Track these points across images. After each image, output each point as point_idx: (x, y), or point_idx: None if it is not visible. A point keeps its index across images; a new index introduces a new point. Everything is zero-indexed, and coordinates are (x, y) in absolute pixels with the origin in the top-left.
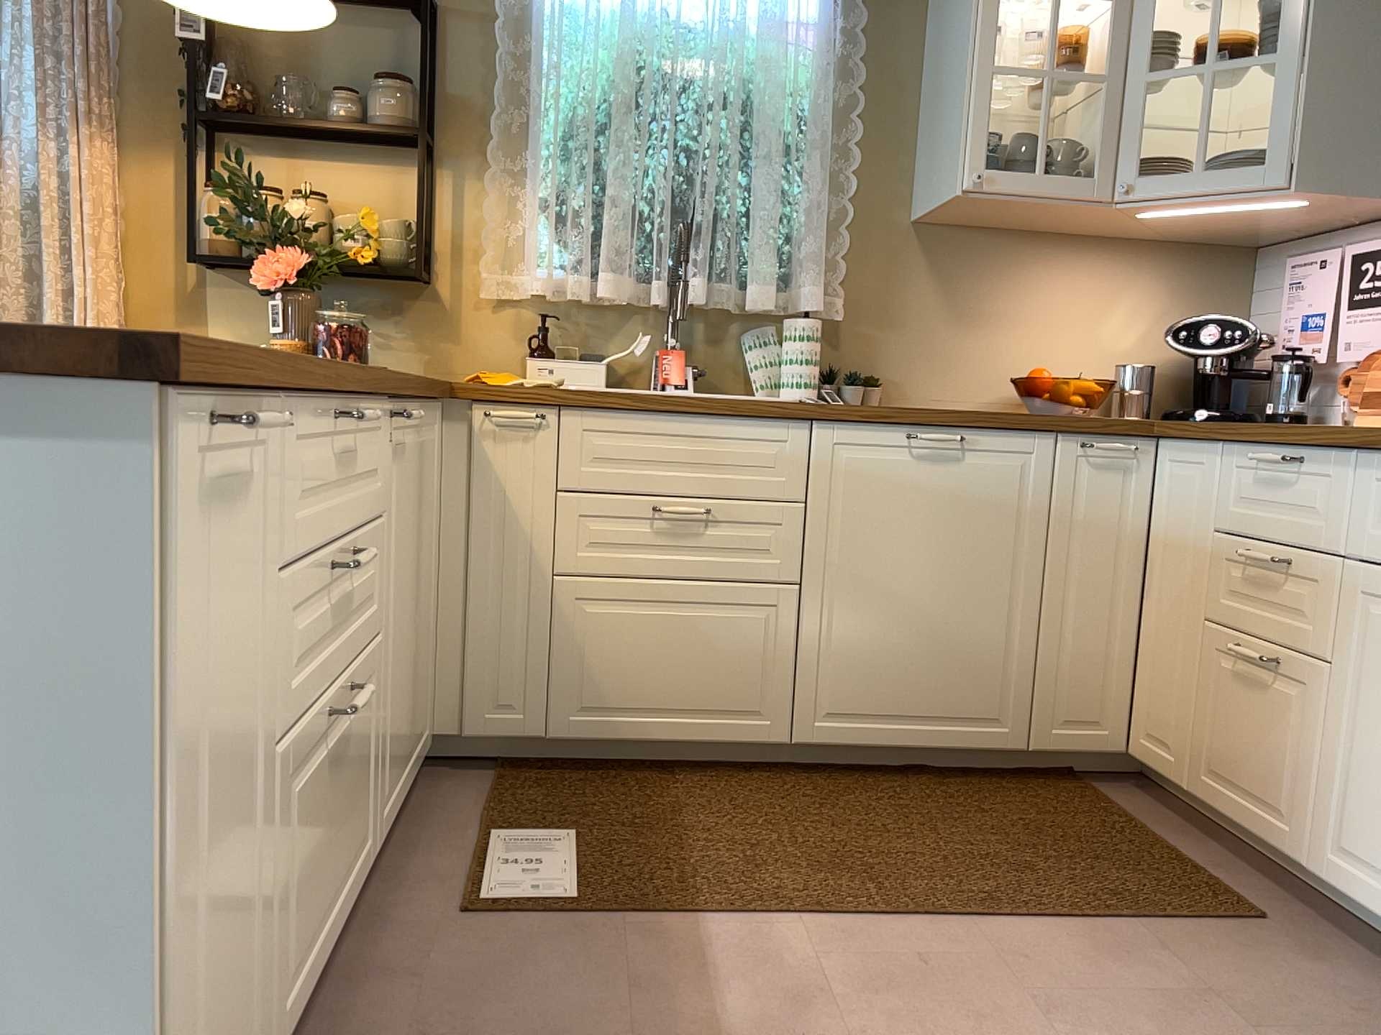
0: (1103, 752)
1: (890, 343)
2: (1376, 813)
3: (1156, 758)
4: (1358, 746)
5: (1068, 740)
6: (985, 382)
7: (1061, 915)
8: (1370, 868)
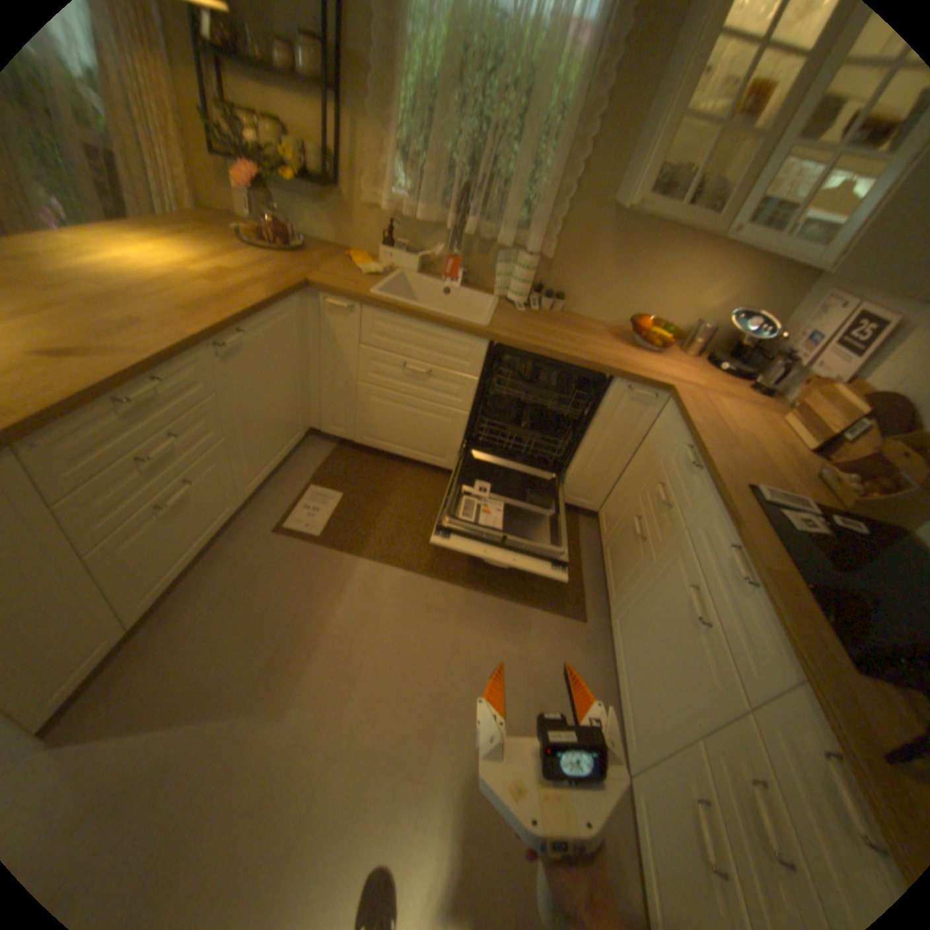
0: (586, 509)
1: (577, 275)
2: (634, 626)
3: (602, 524)
4: (645, 599)
5: (572, 501)
6: (622, 309)
7: (503, 596)
8: (623, 638)
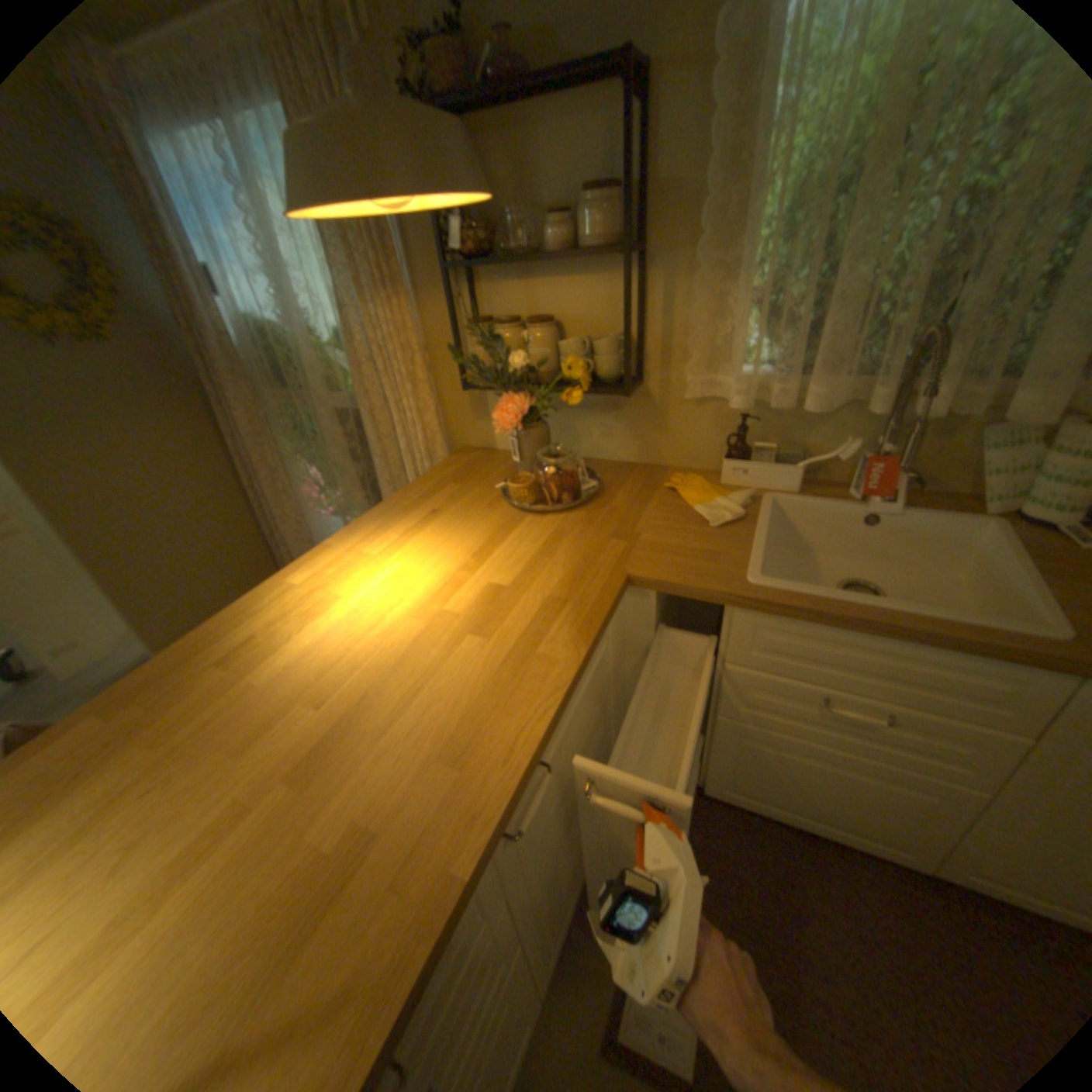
0: None
1: None
2: None
3: None
4: None
5: None
6: None
7: None
8: None
